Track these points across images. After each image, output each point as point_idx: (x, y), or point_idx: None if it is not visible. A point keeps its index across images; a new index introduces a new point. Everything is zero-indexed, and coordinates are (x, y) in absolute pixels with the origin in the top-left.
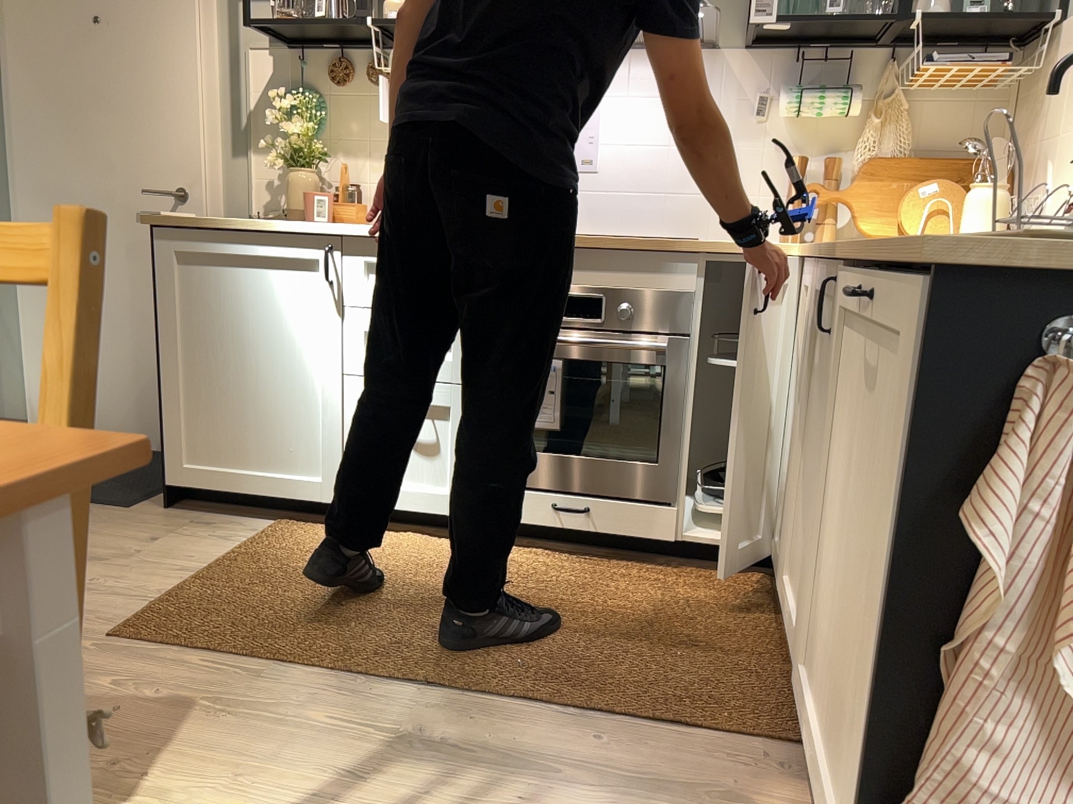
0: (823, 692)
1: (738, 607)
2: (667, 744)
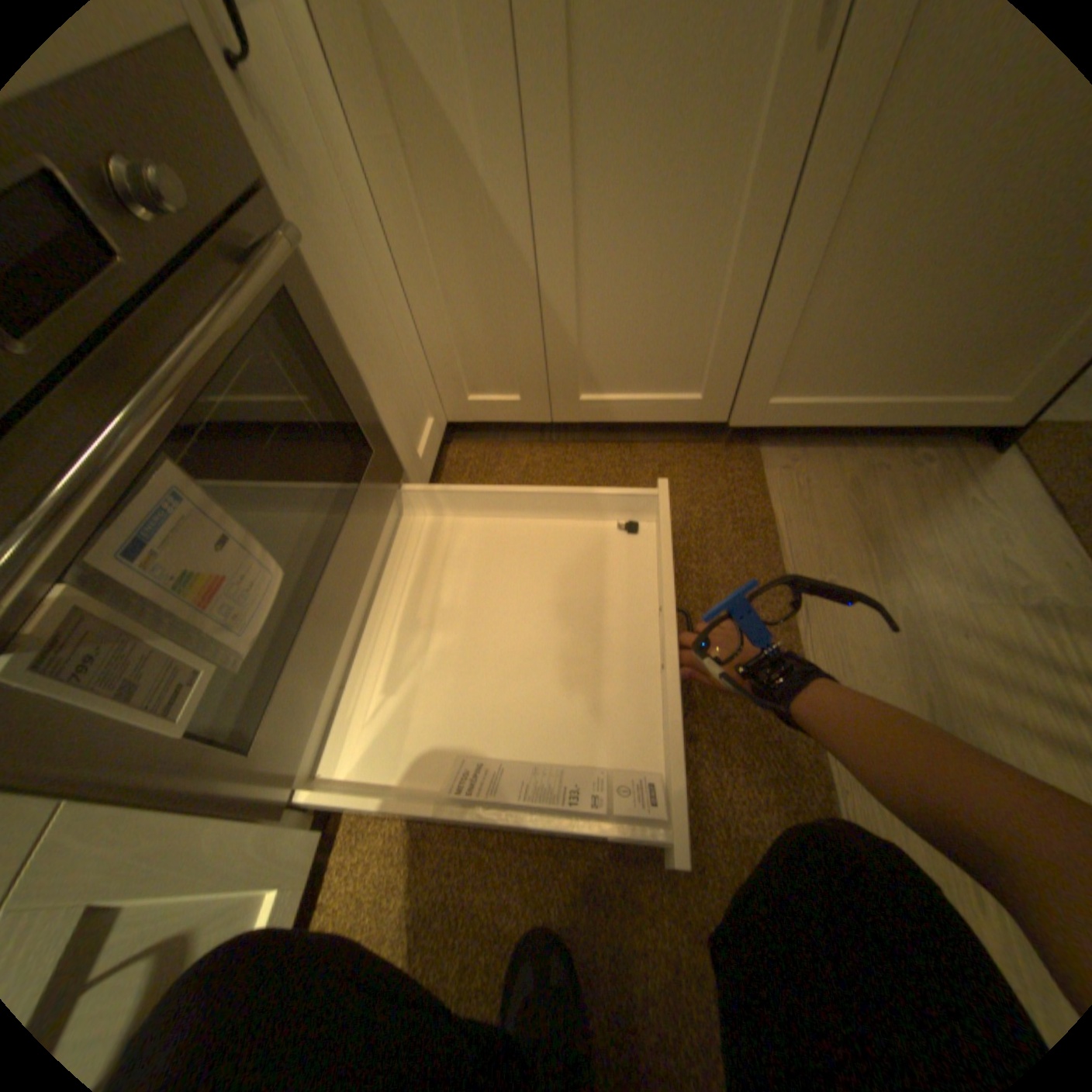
0: (838, 381)
1: (514, 474)
2: (808, 529)
